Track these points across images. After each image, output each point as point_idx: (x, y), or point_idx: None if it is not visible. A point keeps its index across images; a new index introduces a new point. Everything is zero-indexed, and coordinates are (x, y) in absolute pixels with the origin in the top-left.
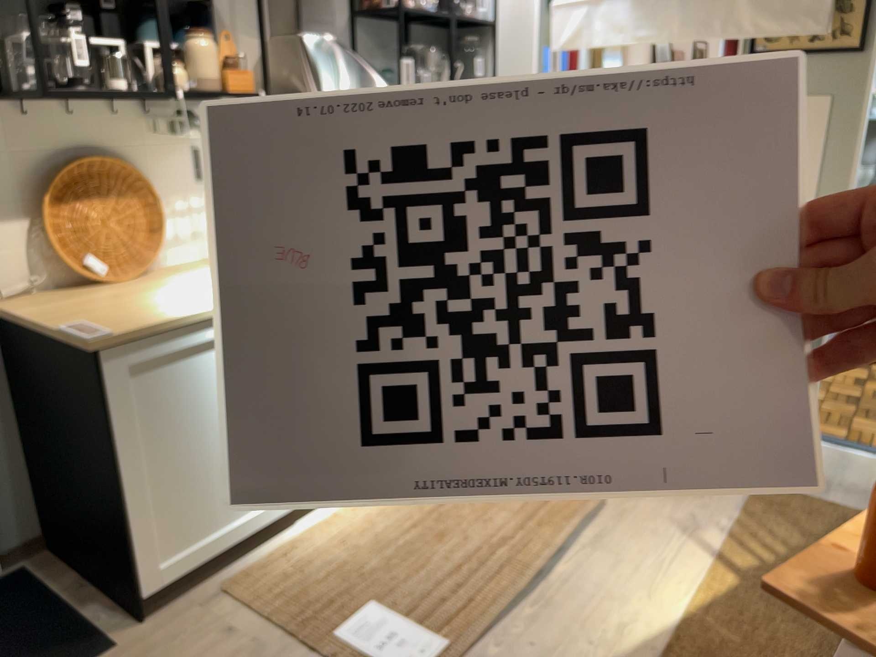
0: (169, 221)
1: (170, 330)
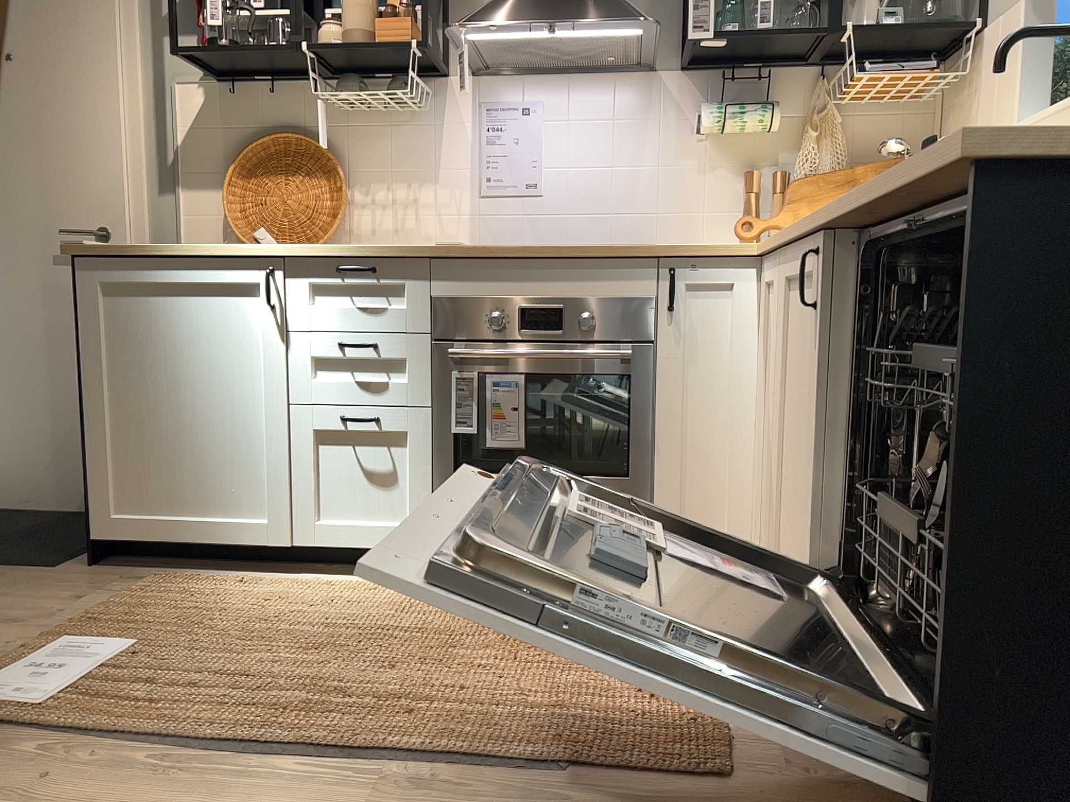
0: (366, 211)
1: (143, 258)
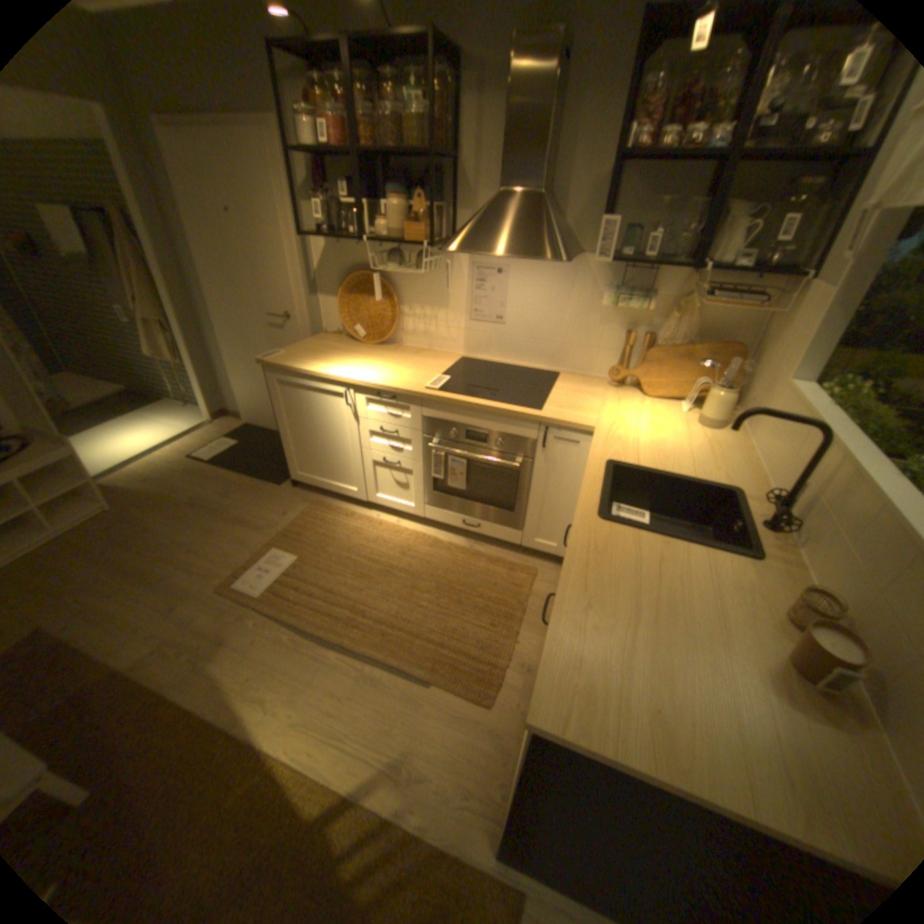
0: (411, 319)
1: (291, 371)
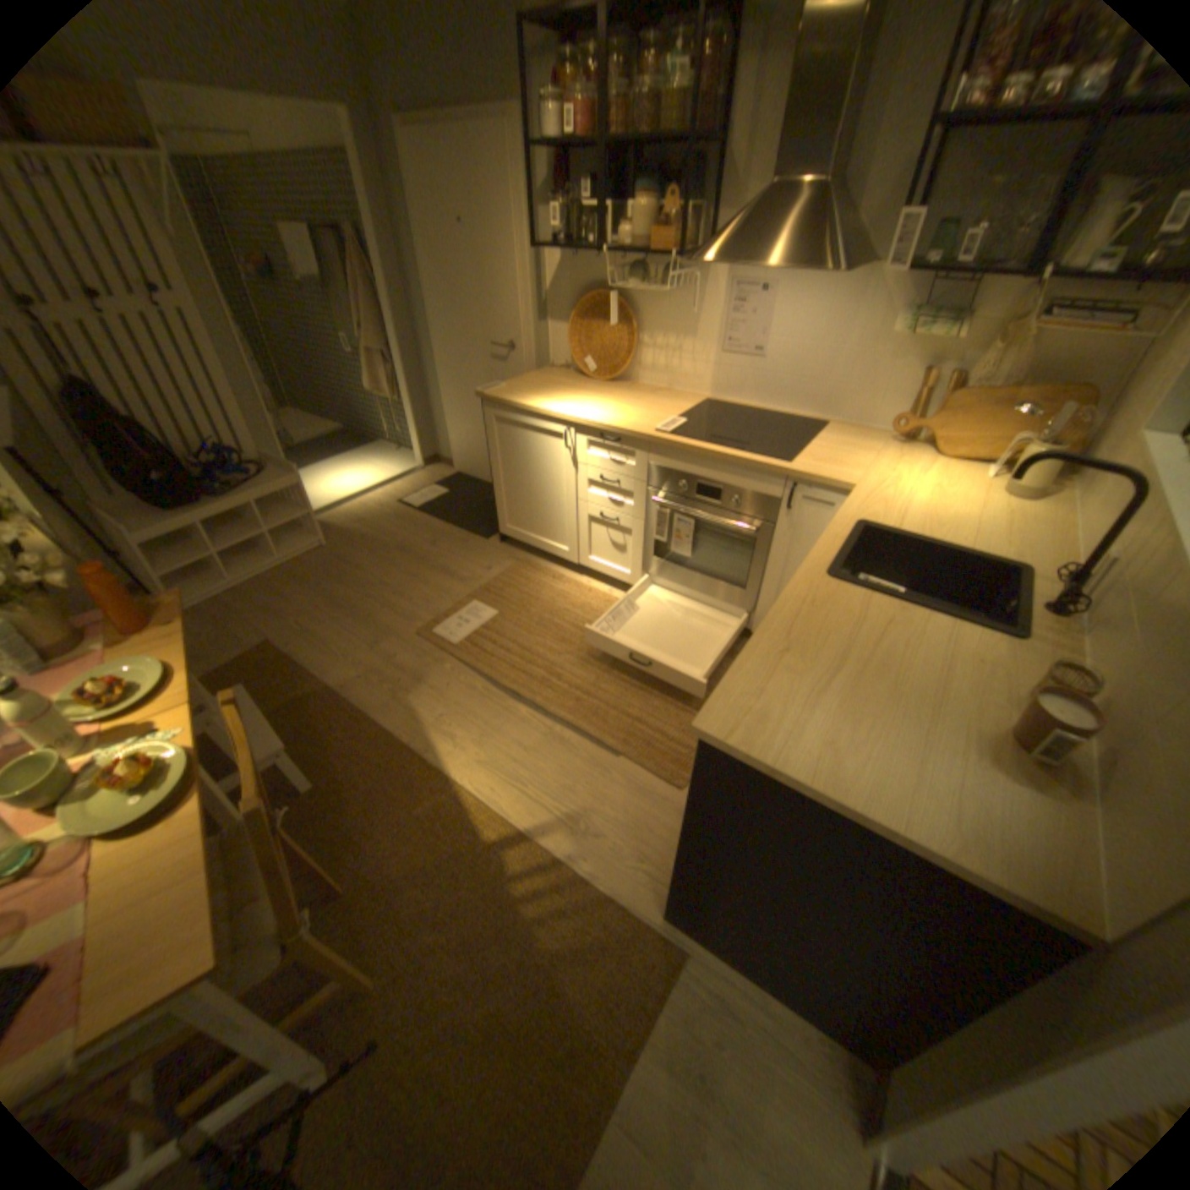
0: (649, 350)
1: (509, 406)
